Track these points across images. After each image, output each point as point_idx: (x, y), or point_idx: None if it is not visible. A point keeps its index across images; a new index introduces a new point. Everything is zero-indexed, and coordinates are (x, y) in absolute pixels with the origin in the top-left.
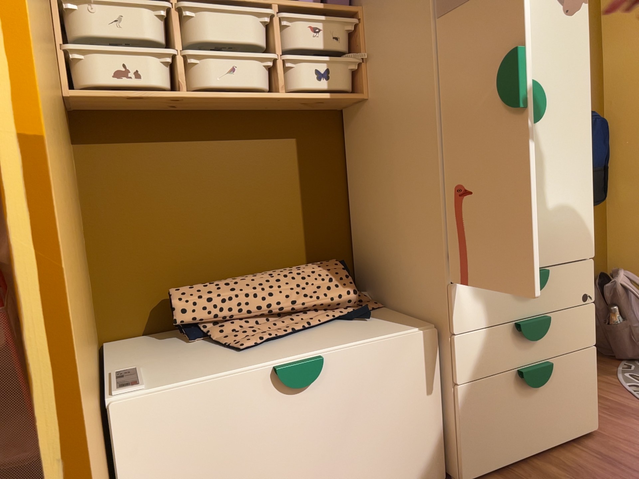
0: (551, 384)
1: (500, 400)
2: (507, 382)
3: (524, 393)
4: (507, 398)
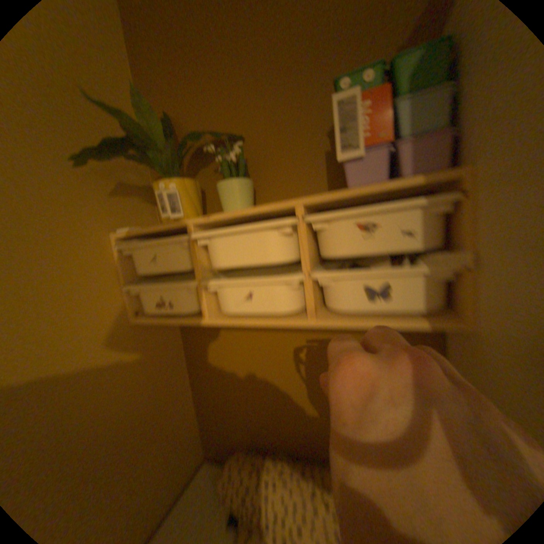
0: None
1: None
2: None
3: None
4: None
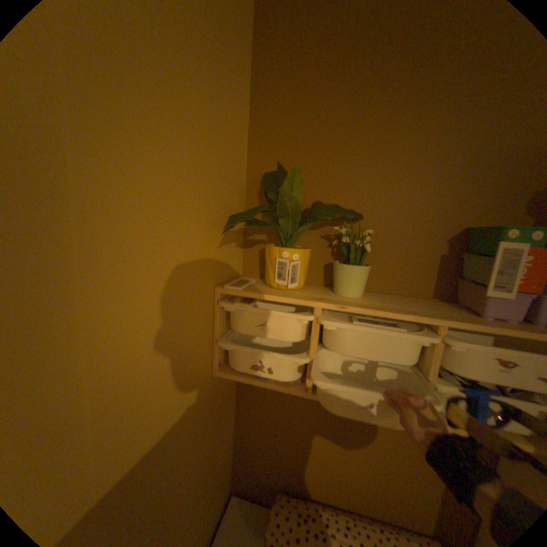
0: None
1: None
2: None
3: None
4: None
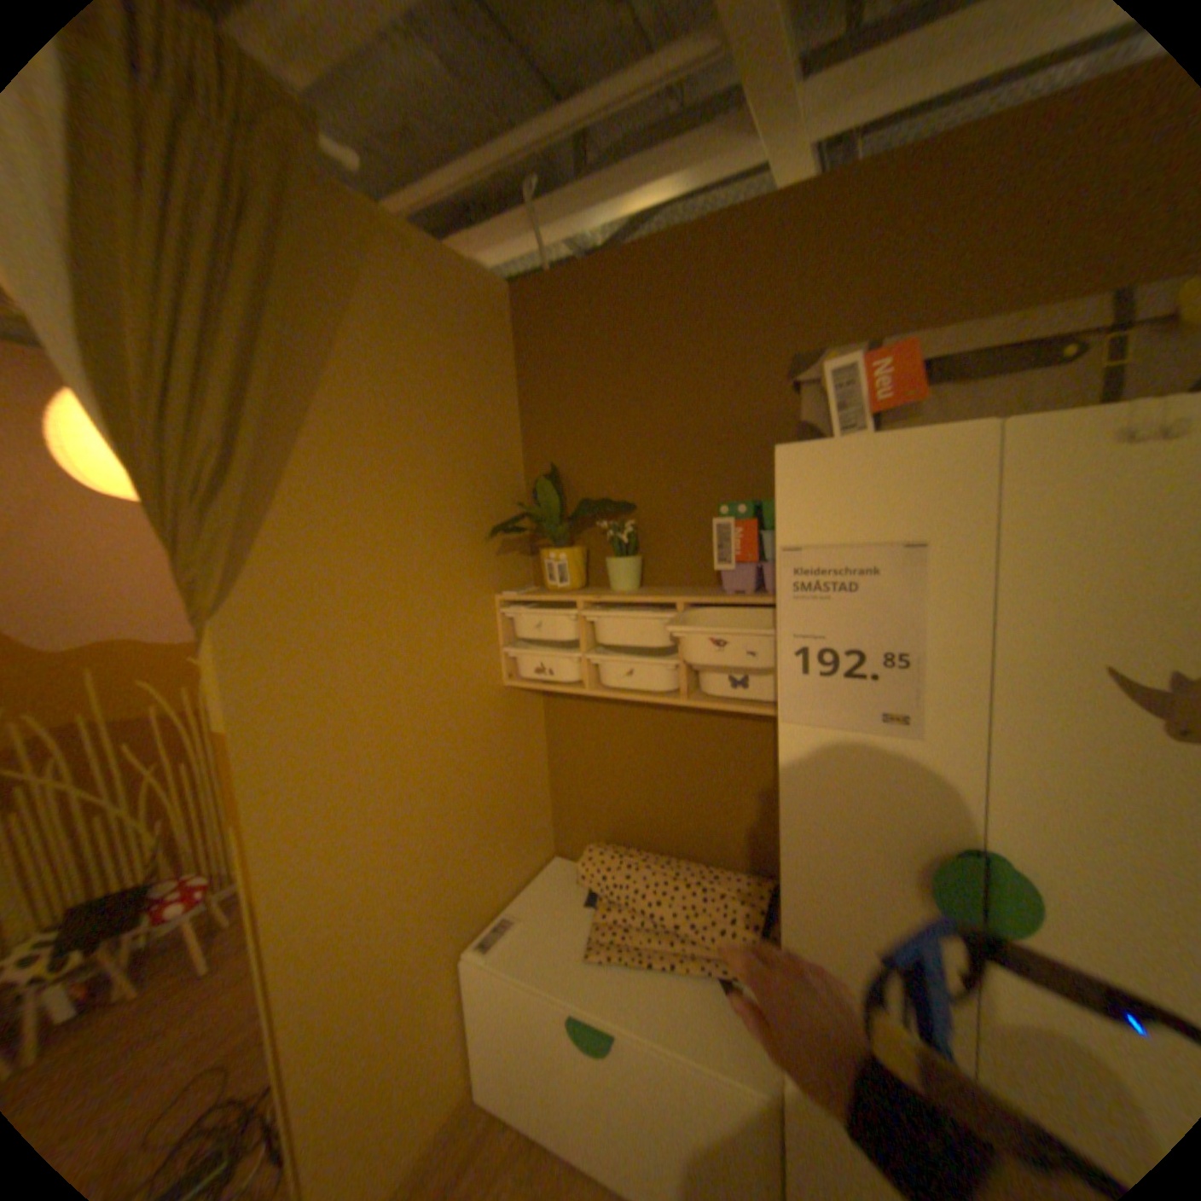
0: None
1: None
2: None
3: None
4: None
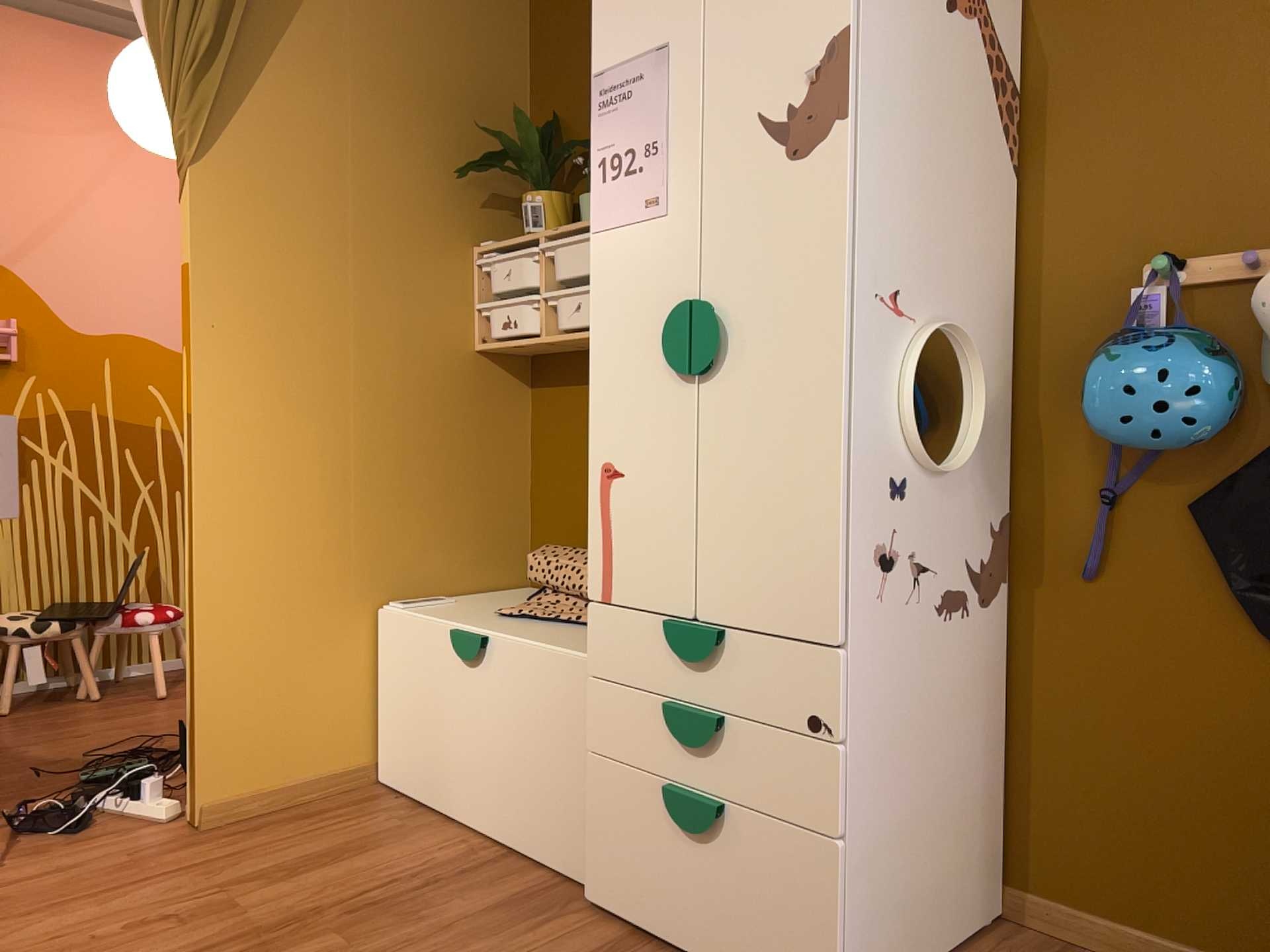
0: (727, 850)
1: (638, 814)
2: (651, 792)
3: (678, 832)
4: (650, 819)
